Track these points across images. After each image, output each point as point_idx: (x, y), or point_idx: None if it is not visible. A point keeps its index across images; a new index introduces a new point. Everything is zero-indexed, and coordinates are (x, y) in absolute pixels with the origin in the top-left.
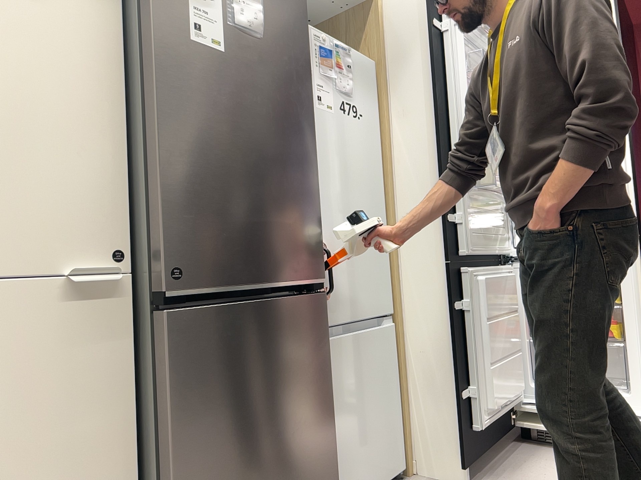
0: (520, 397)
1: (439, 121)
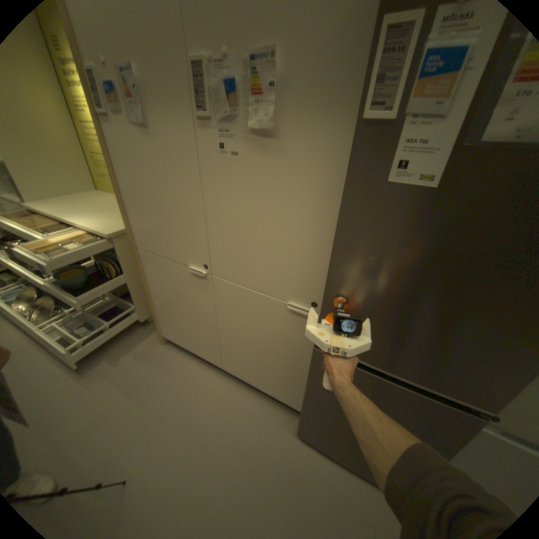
0: None
1: None
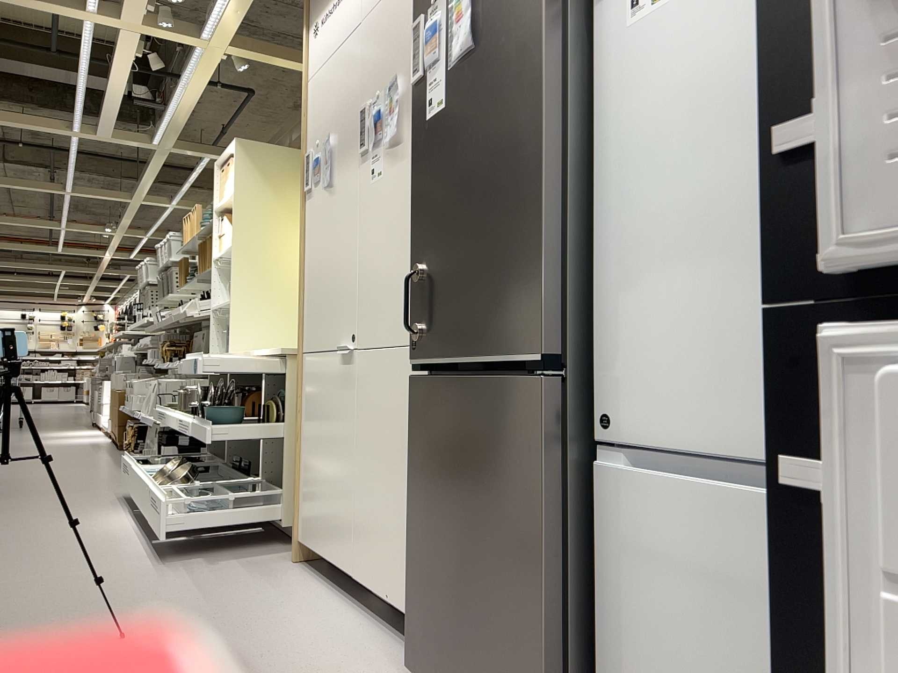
0: None
1: None
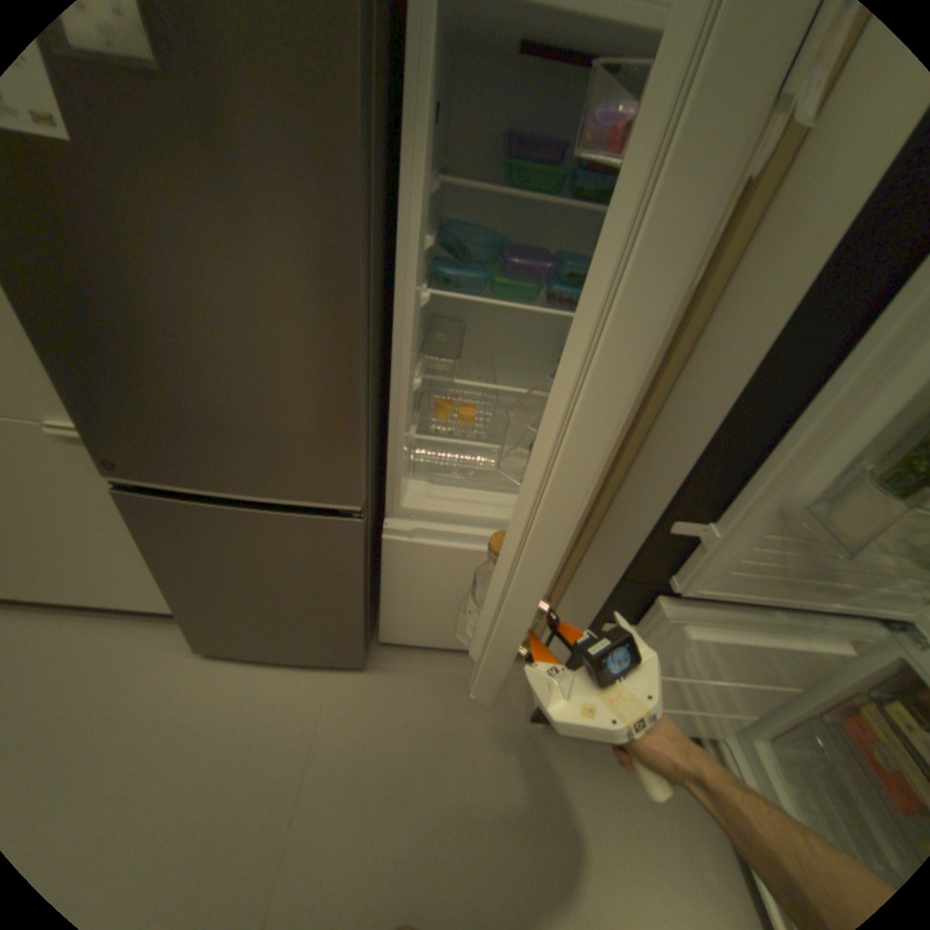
0: (711, 733)
1: (807, 308)
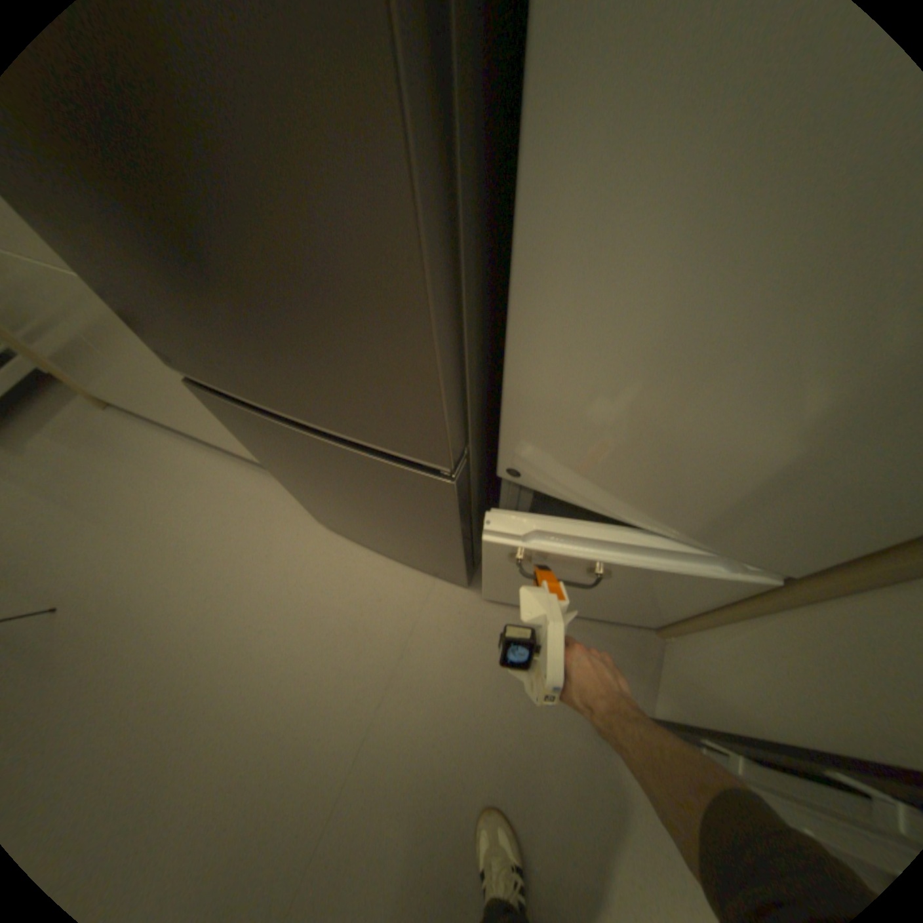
0: None
1: None
